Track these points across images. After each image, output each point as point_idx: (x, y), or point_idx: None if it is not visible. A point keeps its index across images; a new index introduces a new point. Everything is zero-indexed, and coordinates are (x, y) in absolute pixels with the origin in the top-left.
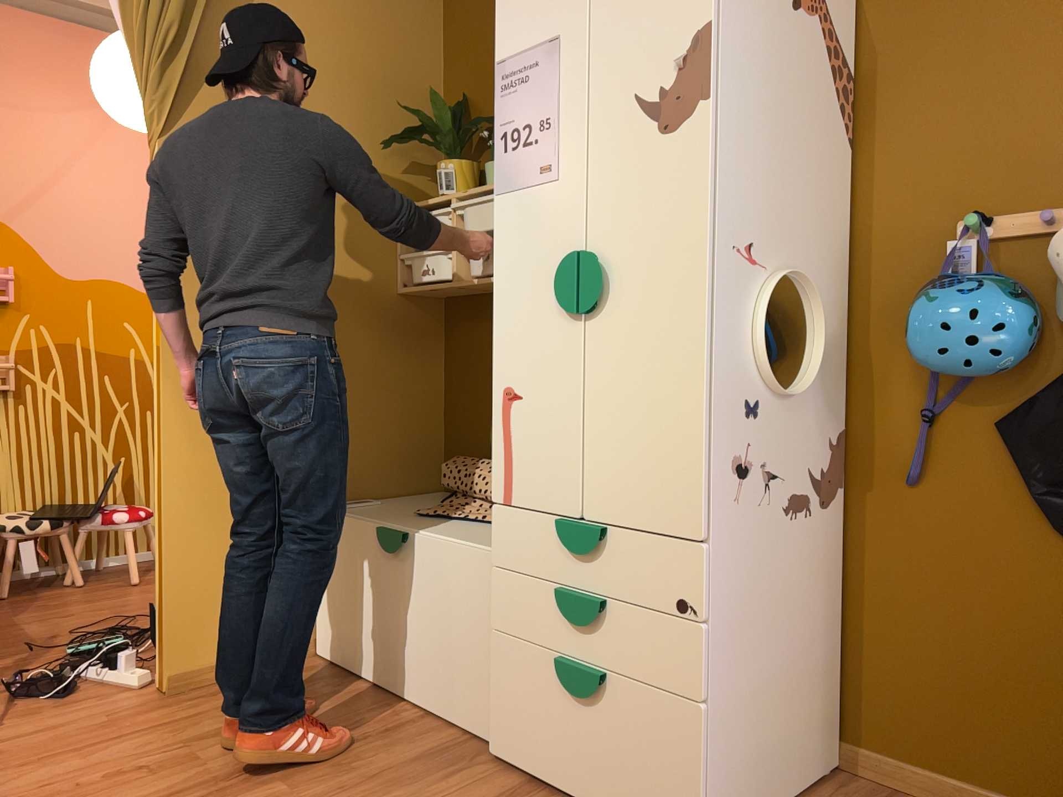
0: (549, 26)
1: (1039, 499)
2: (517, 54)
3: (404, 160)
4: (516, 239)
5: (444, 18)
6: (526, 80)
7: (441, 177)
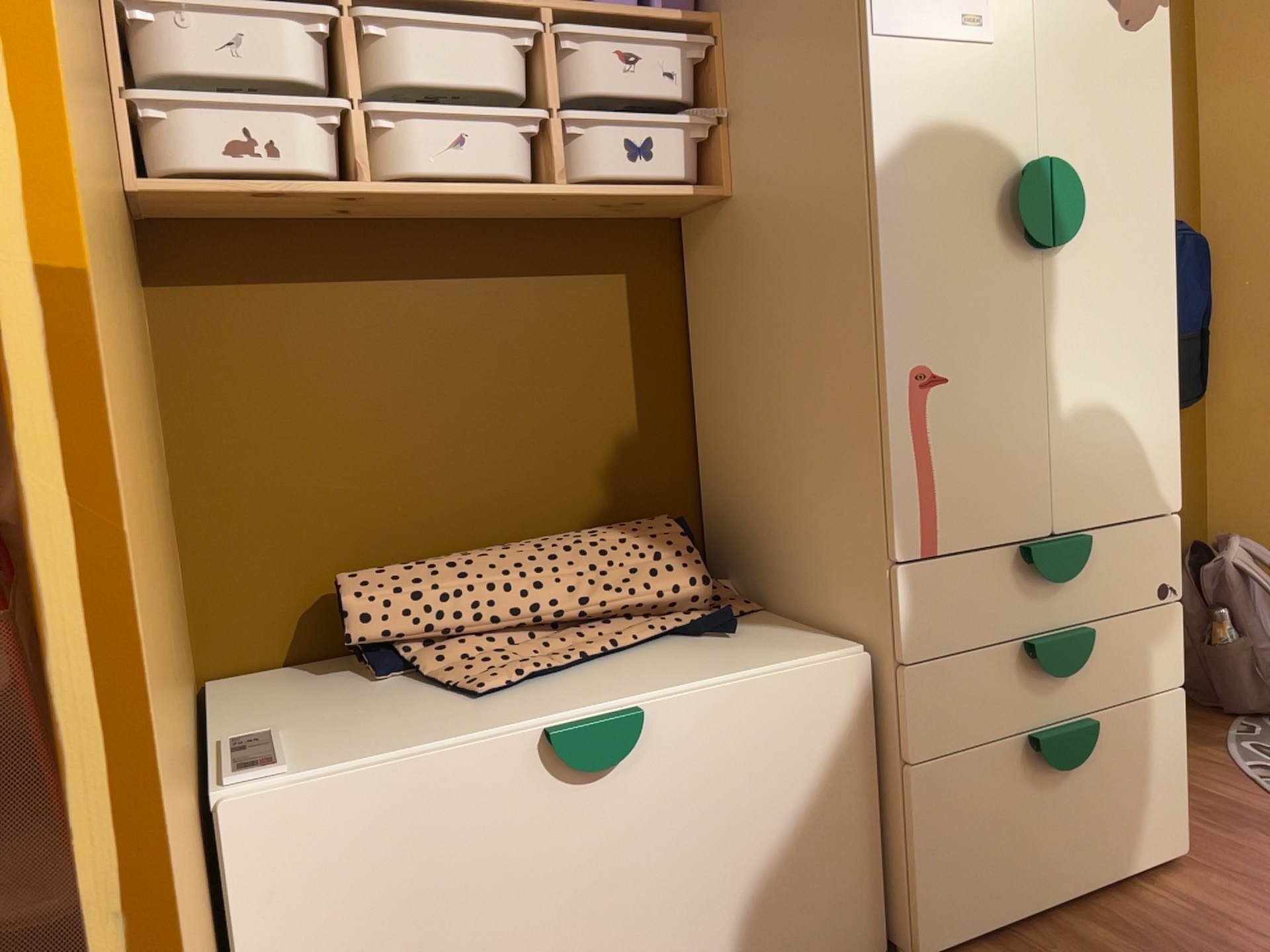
0: None
1: None
2: None
3: None
4: (921, 122)
5: None
6: None
7: None
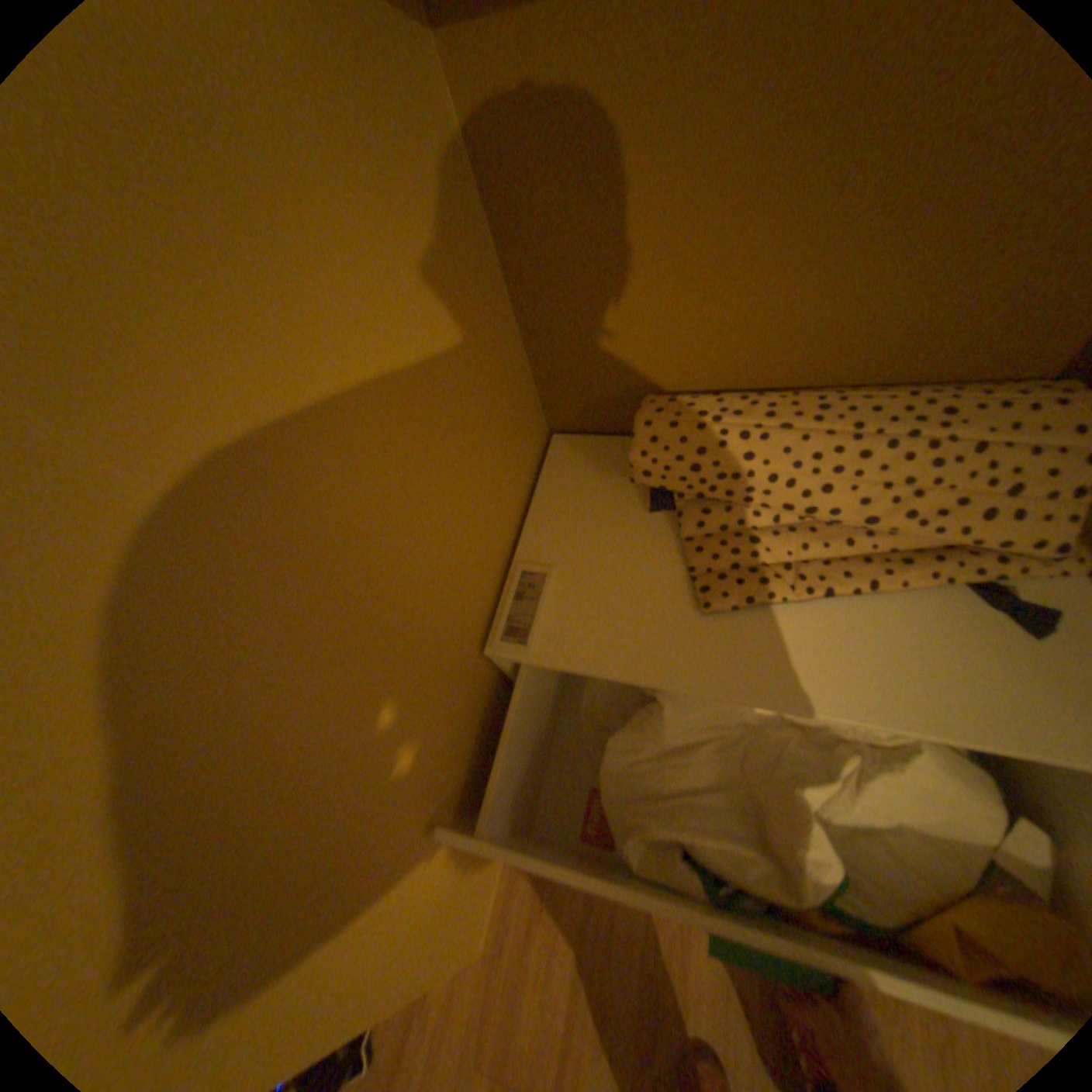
0: None
1: None
2: None
3: None
4: None
5: None
6: None
7: None
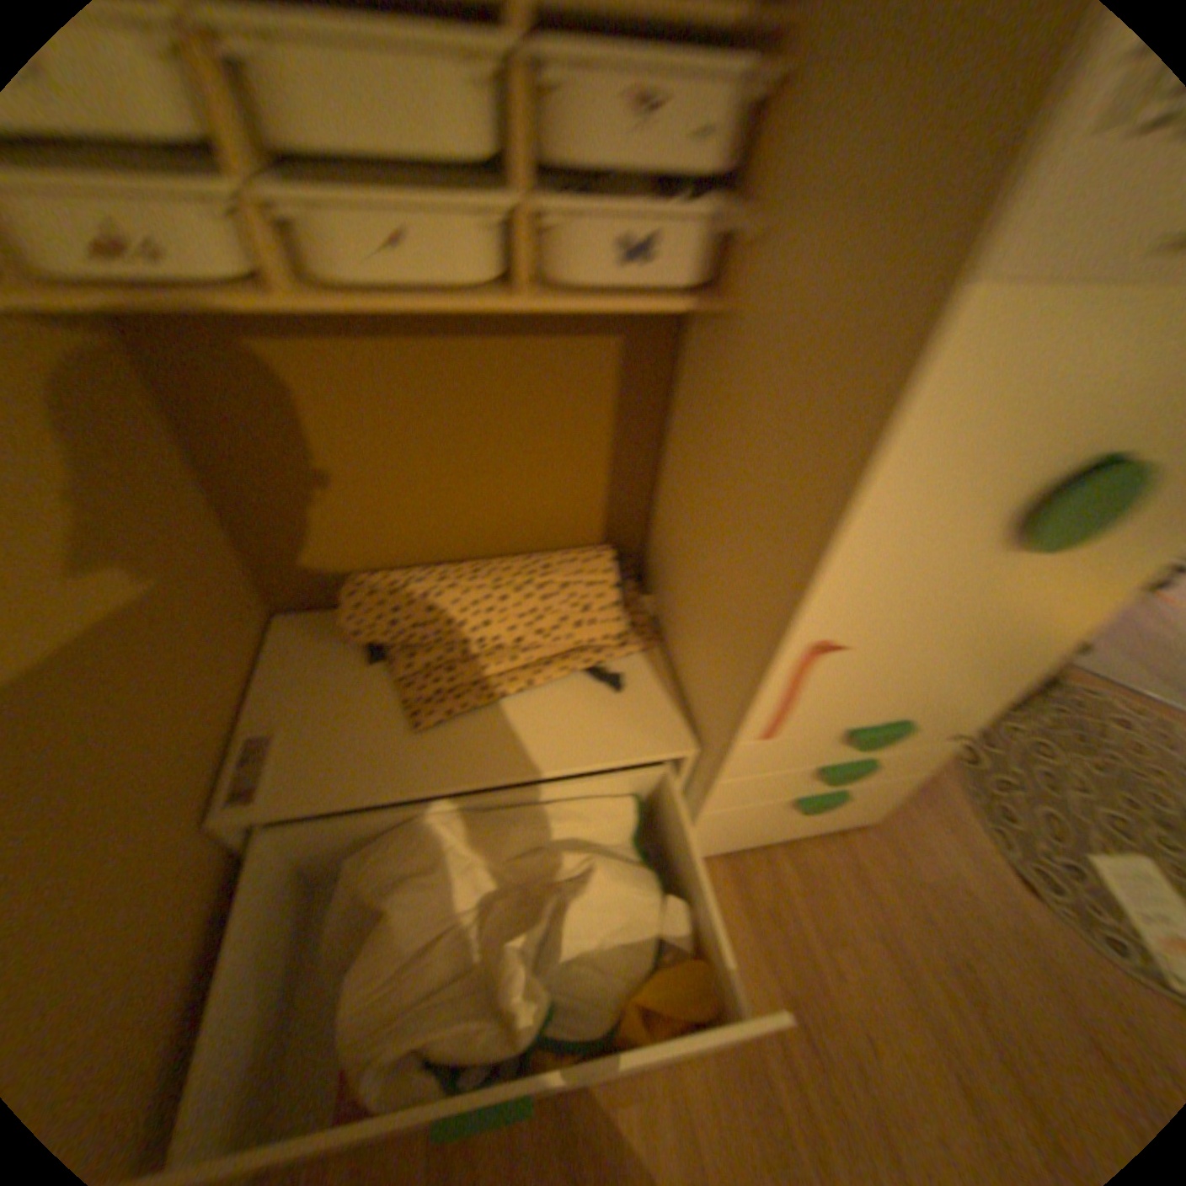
0: None
1: None
2: None
3: None
4: (975, 408)
5: None
6: None
7: None
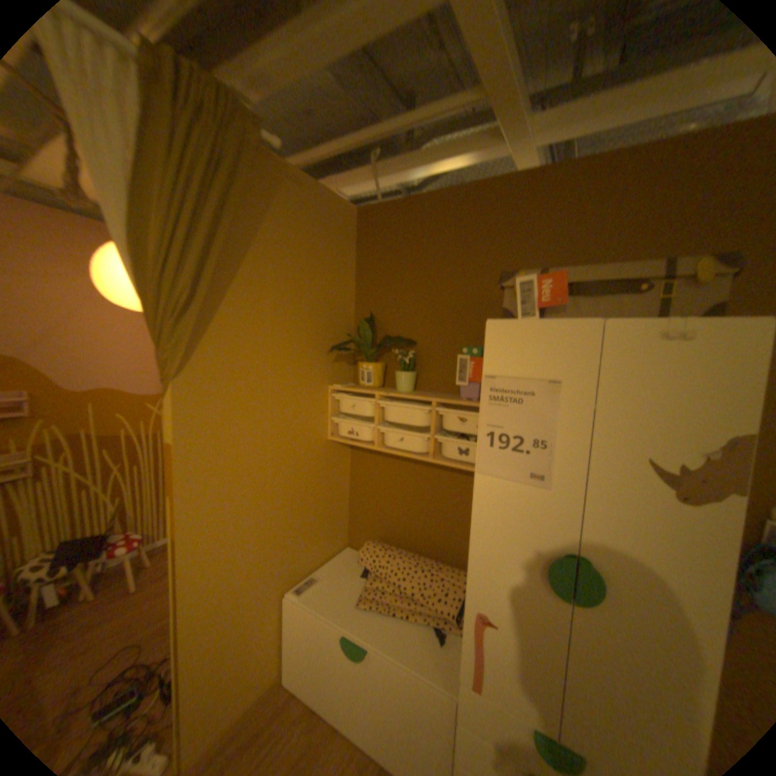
0: (548, 367)
1: None
2: (508, 376)
3: (333, 354)
4: (497, 513)
5: (356, 259)
6: (518, 401)
7: (363, 374)
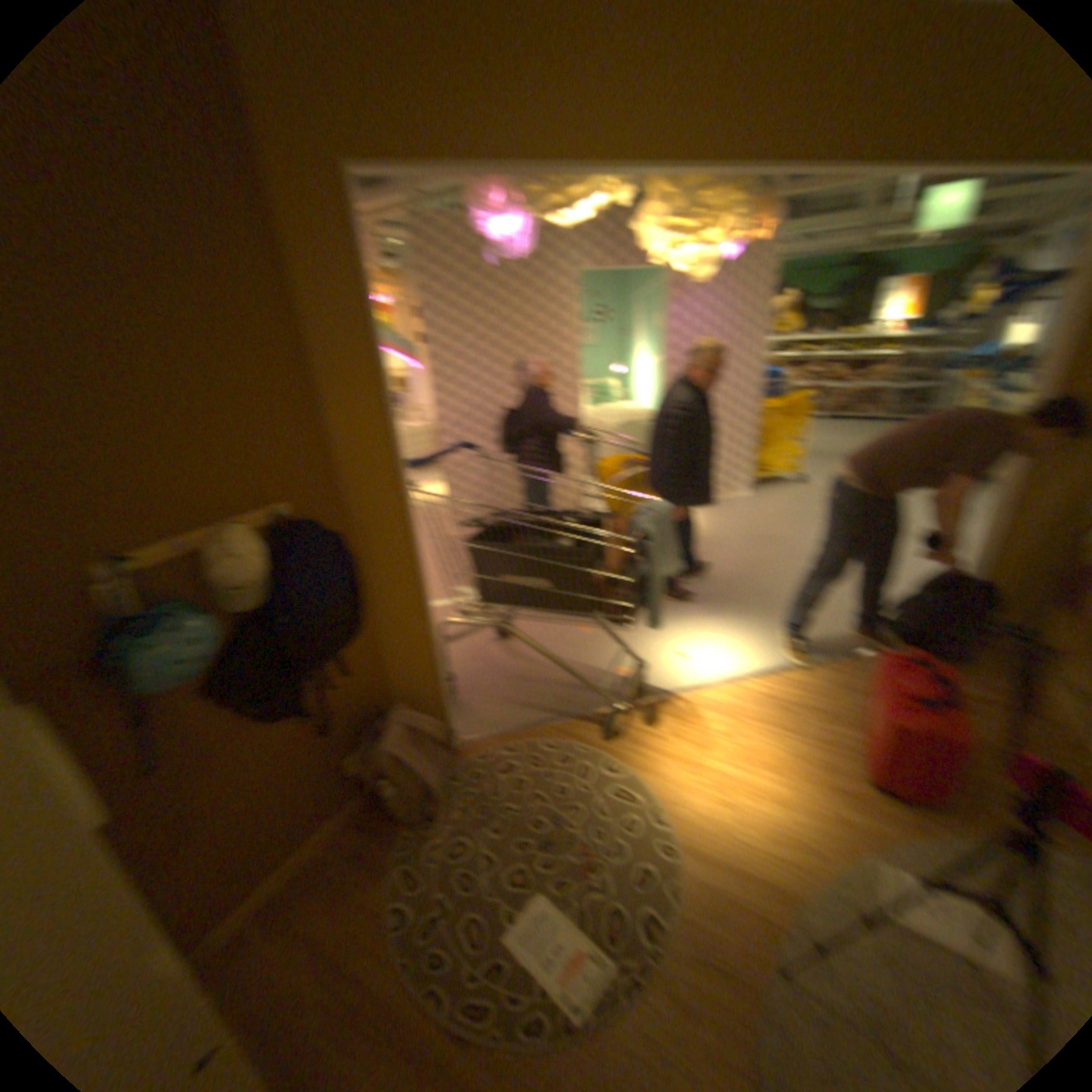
0: None
1: (241, 716)
2: None
3: None
4: None
5: None
6: None
7: None
